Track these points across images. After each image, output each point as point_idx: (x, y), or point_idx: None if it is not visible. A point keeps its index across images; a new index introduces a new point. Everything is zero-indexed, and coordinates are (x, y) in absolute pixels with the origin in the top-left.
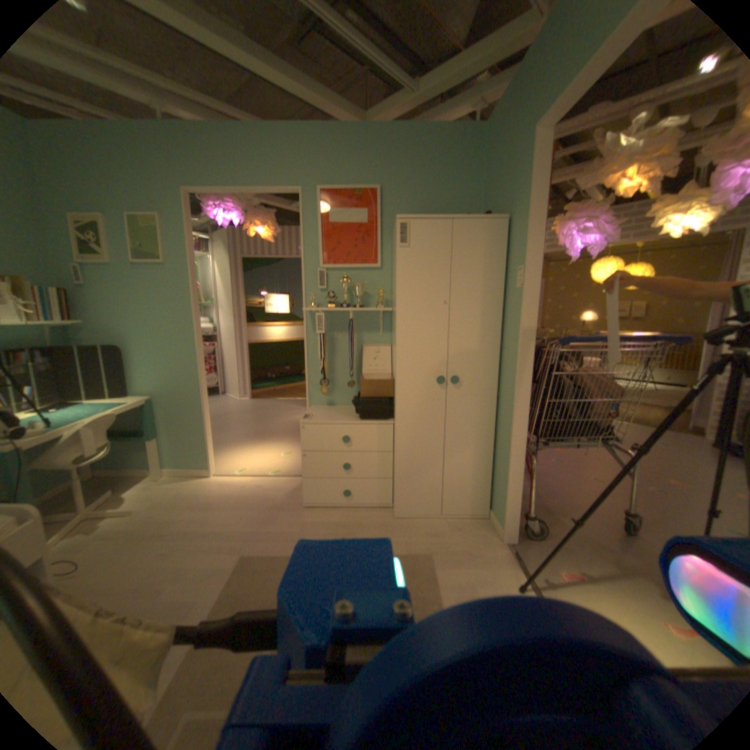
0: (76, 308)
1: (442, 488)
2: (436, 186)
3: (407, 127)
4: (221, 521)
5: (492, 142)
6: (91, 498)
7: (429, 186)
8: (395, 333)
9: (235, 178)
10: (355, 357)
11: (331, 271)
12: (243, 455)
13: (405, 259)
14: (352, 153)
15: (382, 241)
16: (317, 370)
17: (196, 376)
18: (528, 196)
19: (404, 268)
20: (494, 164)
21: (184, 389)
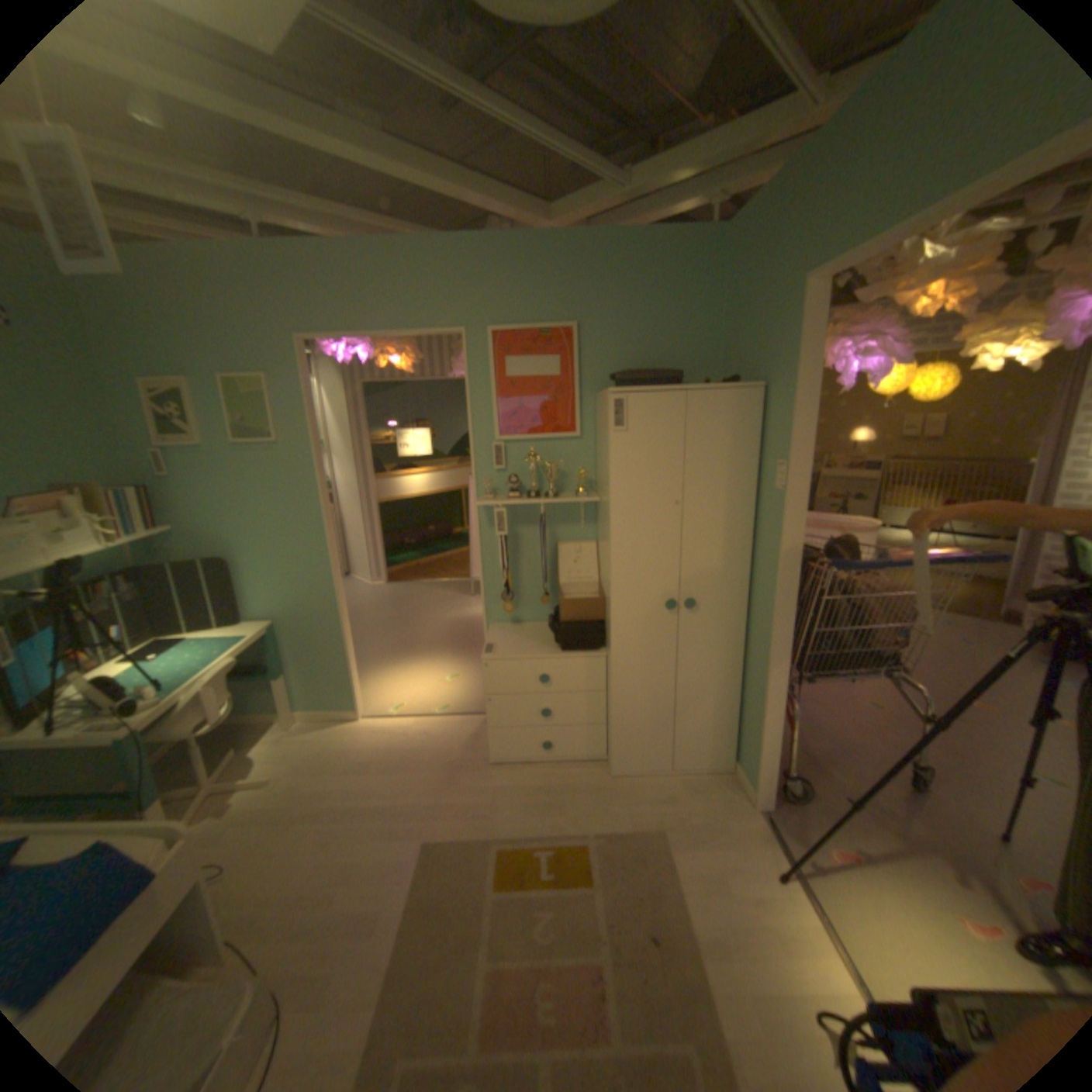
0: (158, 506)
1: (673, 738)
2: (656, 319)
3: (613, 236)
4: (385, 789)
5: (737, 260)
6: (207, 760)
7: (645, 320)
8: (608, 544)
9: (370, 318)
10: (547, 558)
11: (511, 444)
12: (394, 682)
13: (621, 447)
14: (535, 276)
15: (581, 400)
16: (496, 577)
17: (331, 592)
18: (794, 370)
19: (620, 460)
20: (740, 295)
21: (315, 609)
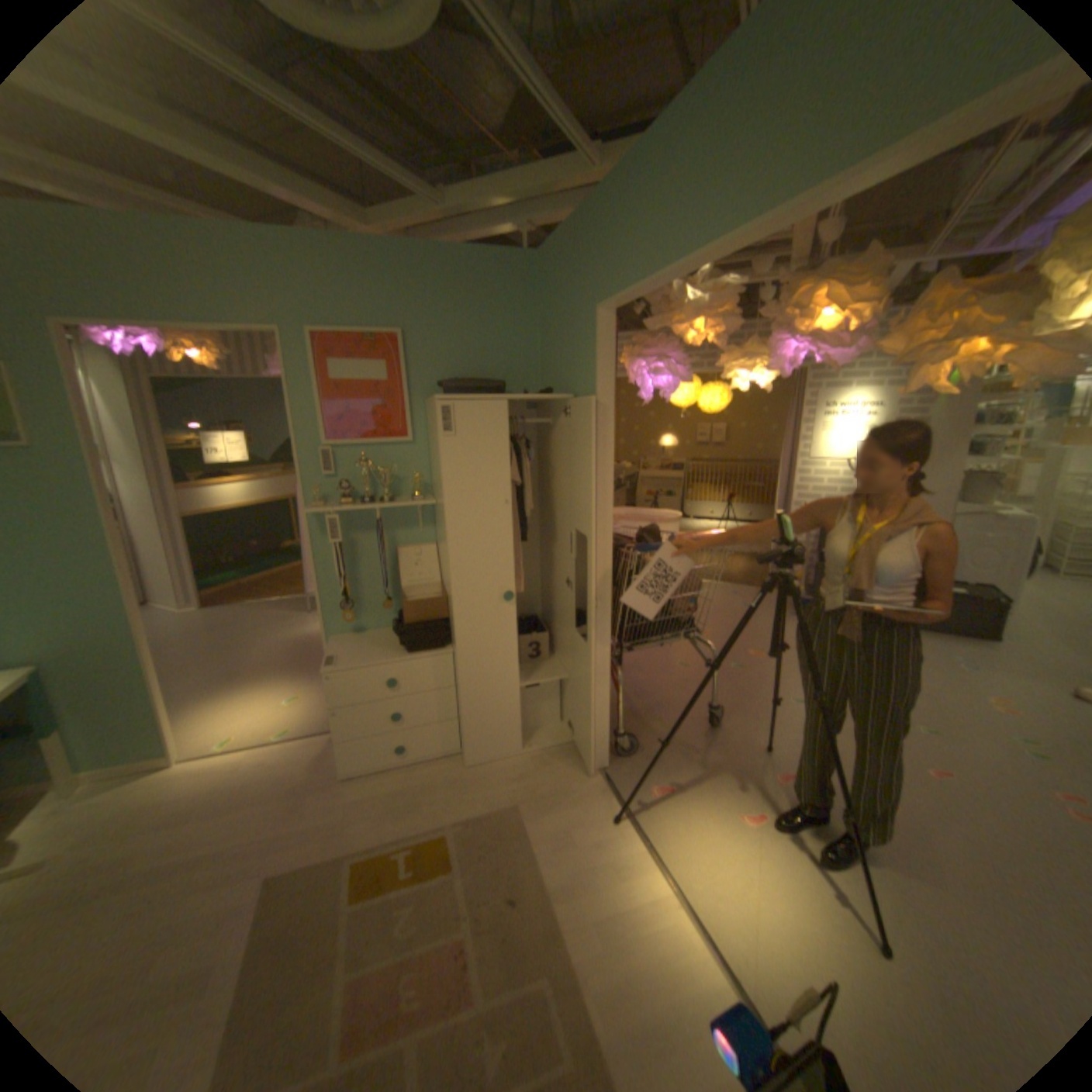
0: None
1: (521, 720)
2: (479, 333)
3: (432, 251)
4: (214, 834)
5: (546, 286)
6: None
7: (469, 332)
8: (446, 544)
9: (158, 308)
10: (388, 563)
11: (341, 449)
12: (217, 717)
13: (451, 452)
14: (355, 281)
15: (412, 406)
16: (333, 587)
17: (124, 622)
18: (594, 386)
19: (452, 464)
20: (550, 317)
21: (103, 645)
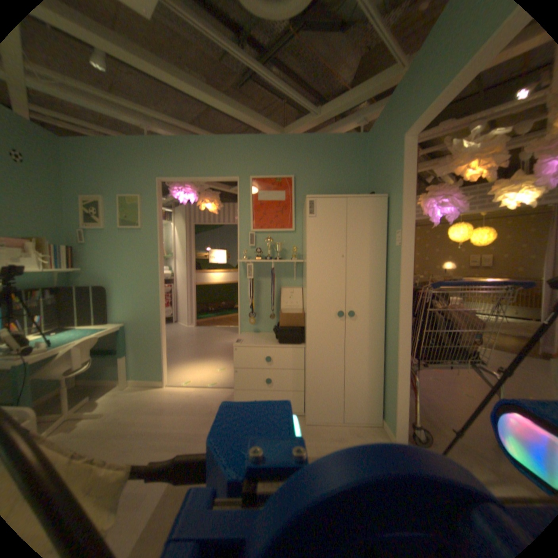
0: (77, 260)
1: (344, 401)
2: (333, 176)
3: (312, 138)
4: (169, 425)
5: (372, 146)
6: (72, 404)
7: (328, 176)
8: (305, 279)
9: (193, 172)
10: (275, 296)
11: (259, 235)
12: (188, 371)
13: (312, 225)
14: (274, 155)
15: (295, 213)
16: (247, 306)
17: (158, 310)
18: (401, 182)
19: (312, 232)
20: (374, 161)
21: (148, 320)
